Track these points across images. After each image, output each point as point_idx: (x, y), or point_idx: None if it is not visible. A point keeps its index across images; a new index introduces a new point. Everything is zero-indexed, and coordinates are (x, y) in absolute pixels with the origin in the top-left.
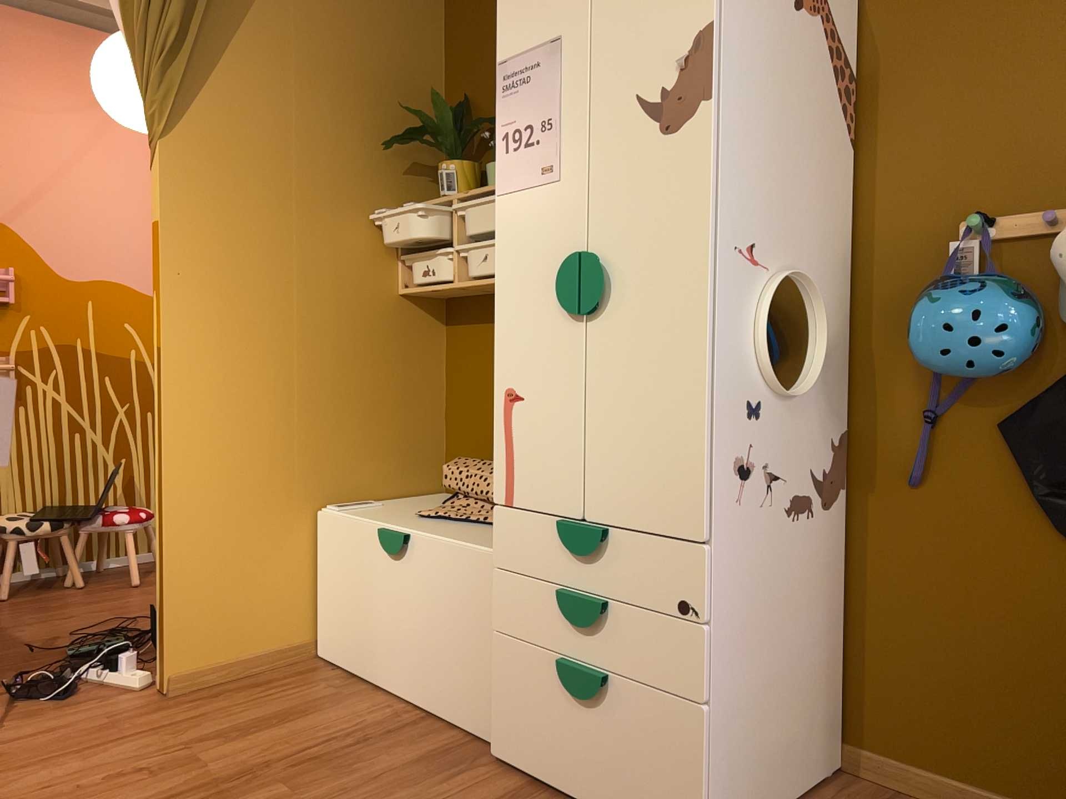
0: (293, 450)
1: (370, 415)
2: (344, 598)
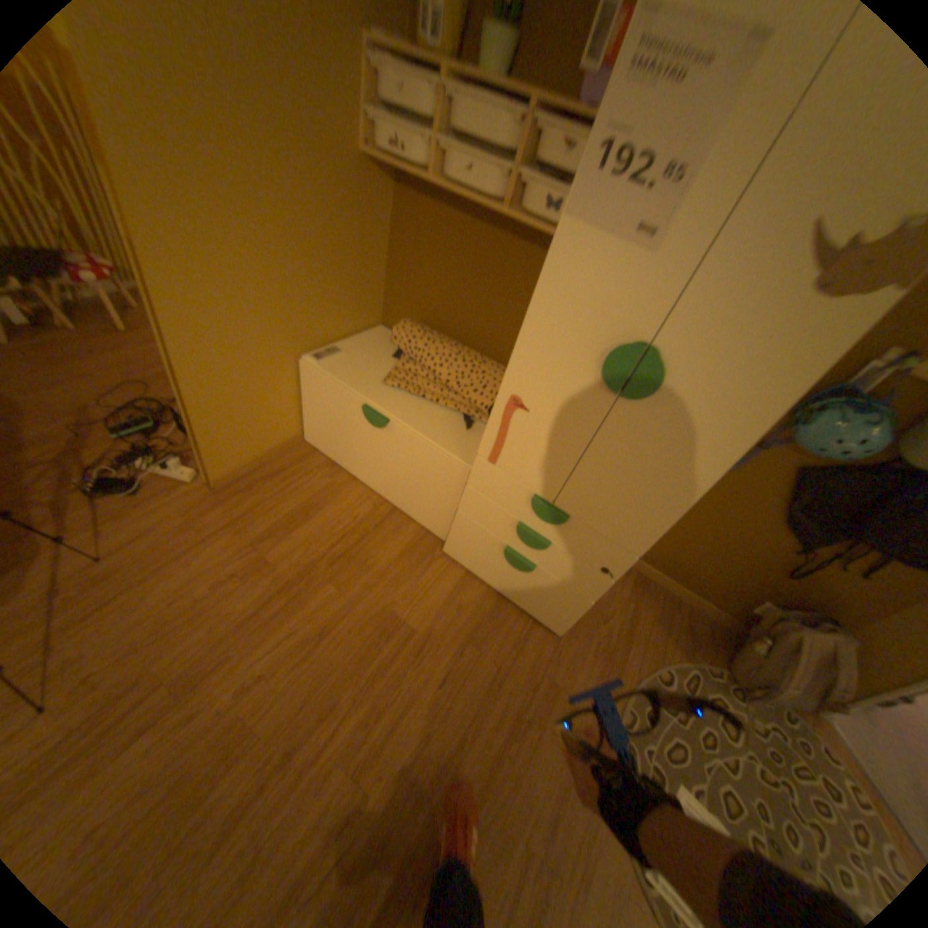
0: (279, 319)
1: (335, 279)
2: (329, 425)
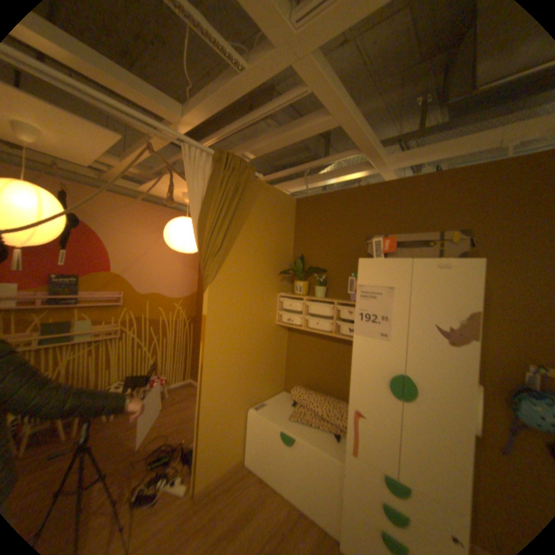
0: (242, 390)
1: (265, 370)
2: (260, 449)
